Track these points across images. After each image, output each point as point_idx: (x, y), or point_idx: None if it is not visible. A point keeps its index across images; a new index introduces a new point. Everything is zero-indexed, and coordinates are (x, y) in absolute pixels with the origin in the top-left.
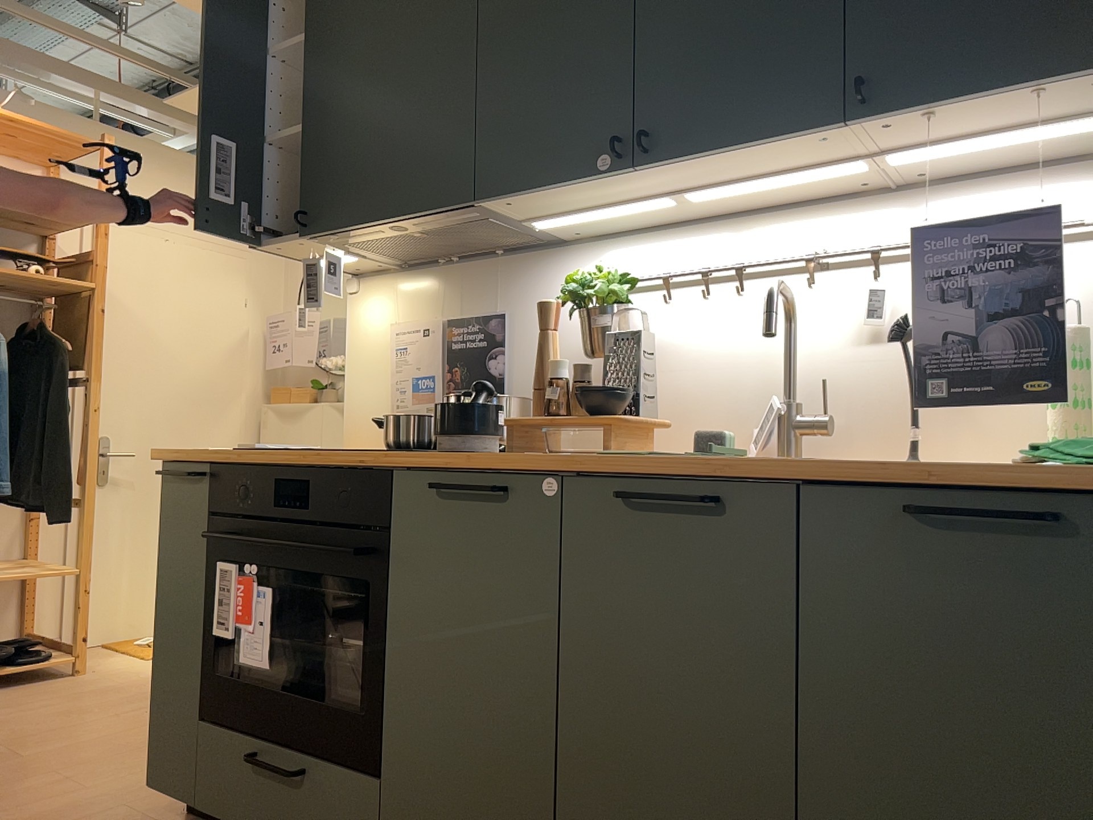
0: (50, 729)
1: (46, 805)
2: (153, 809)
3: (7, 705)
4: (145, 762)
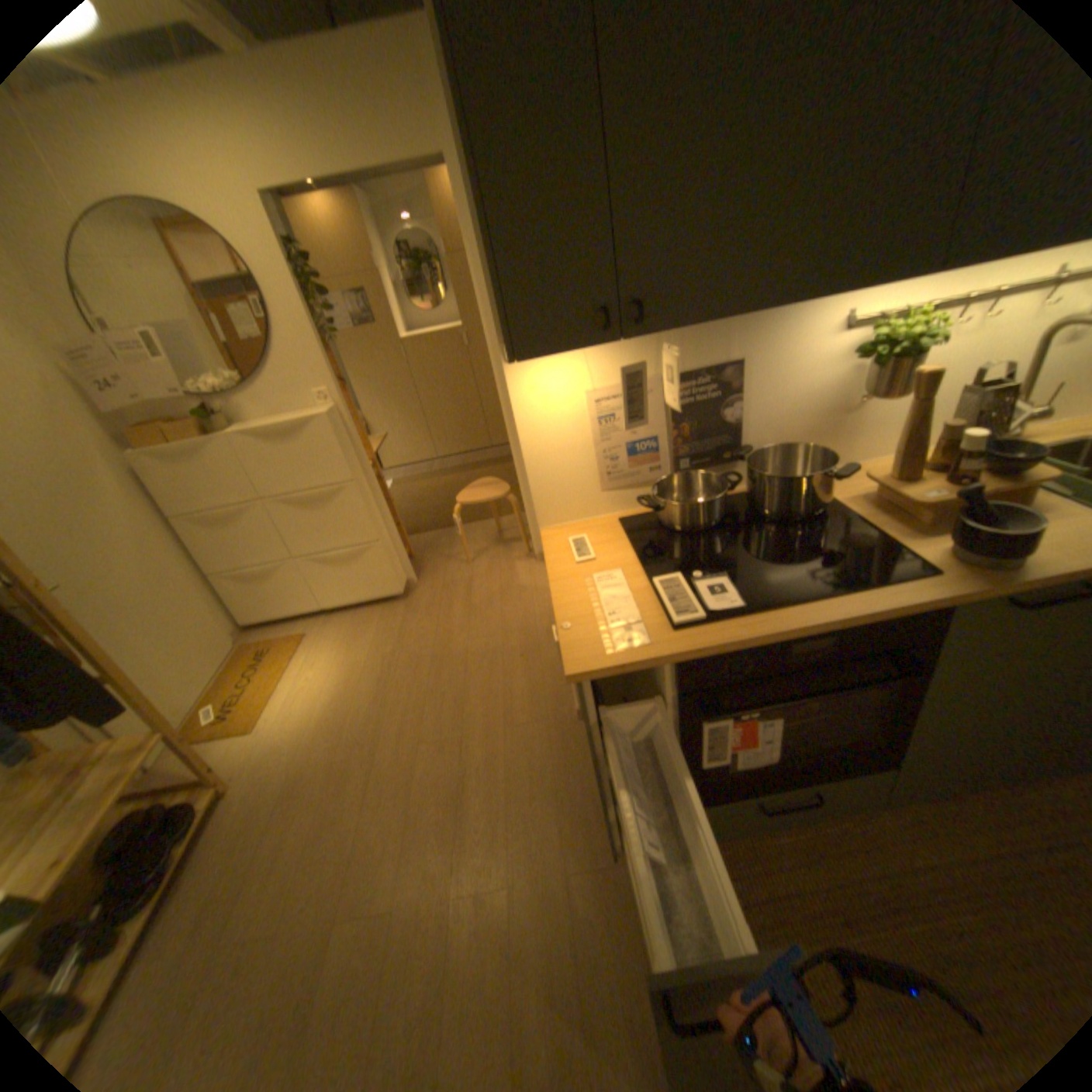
0: (344, 867)
1: (519, 932)
2: (589, 859)
3: (236, 879)
4: (488, 828)
